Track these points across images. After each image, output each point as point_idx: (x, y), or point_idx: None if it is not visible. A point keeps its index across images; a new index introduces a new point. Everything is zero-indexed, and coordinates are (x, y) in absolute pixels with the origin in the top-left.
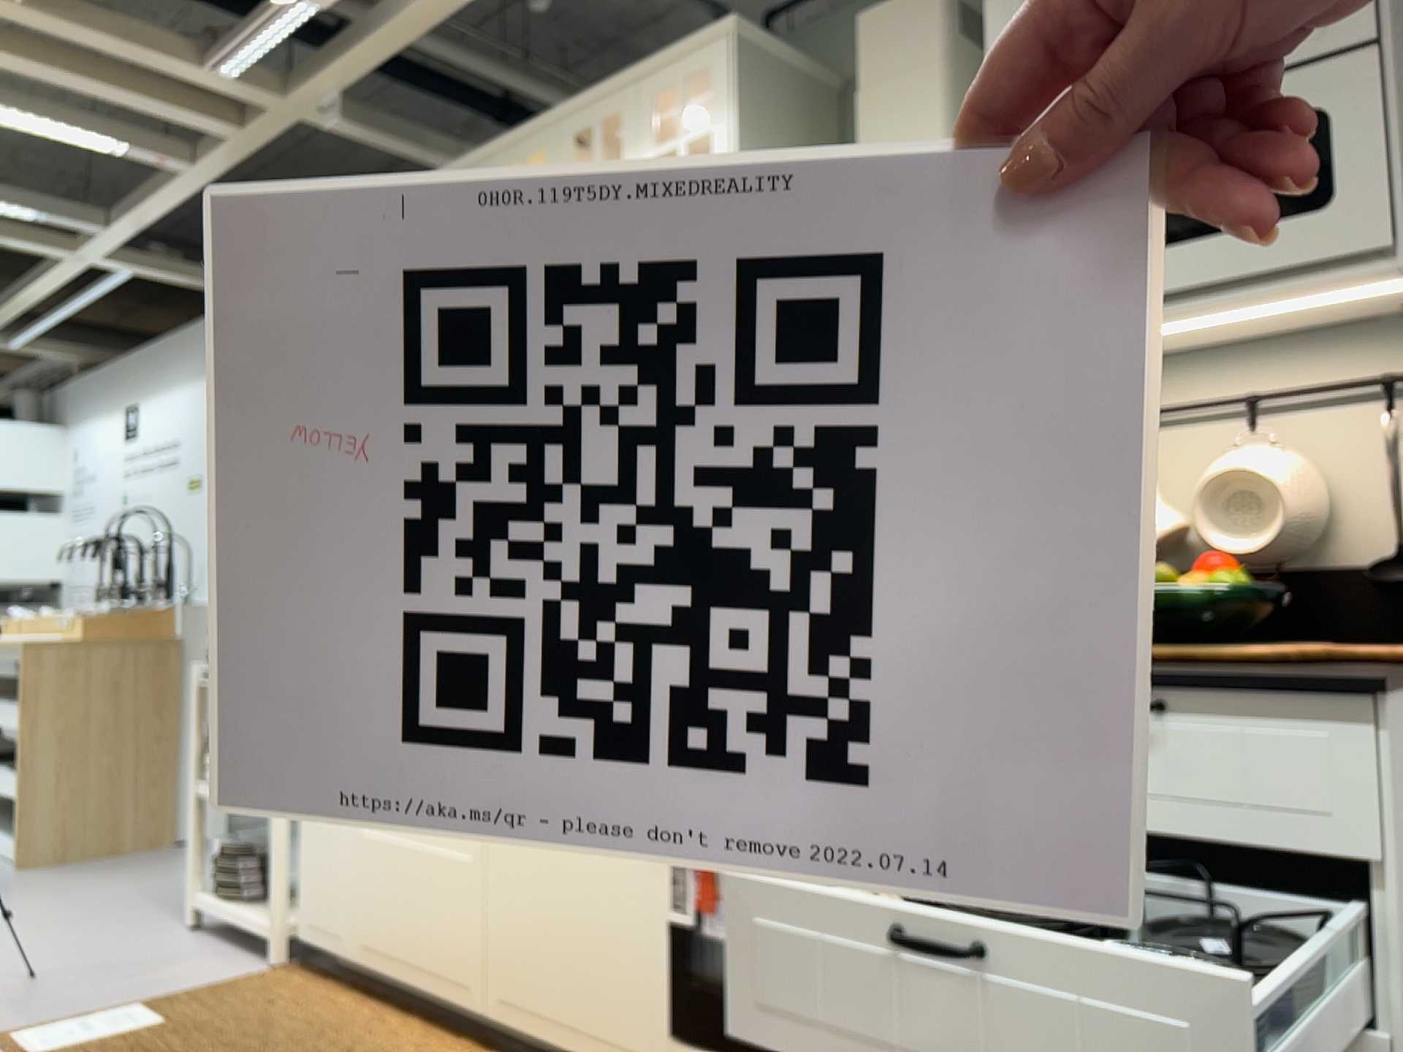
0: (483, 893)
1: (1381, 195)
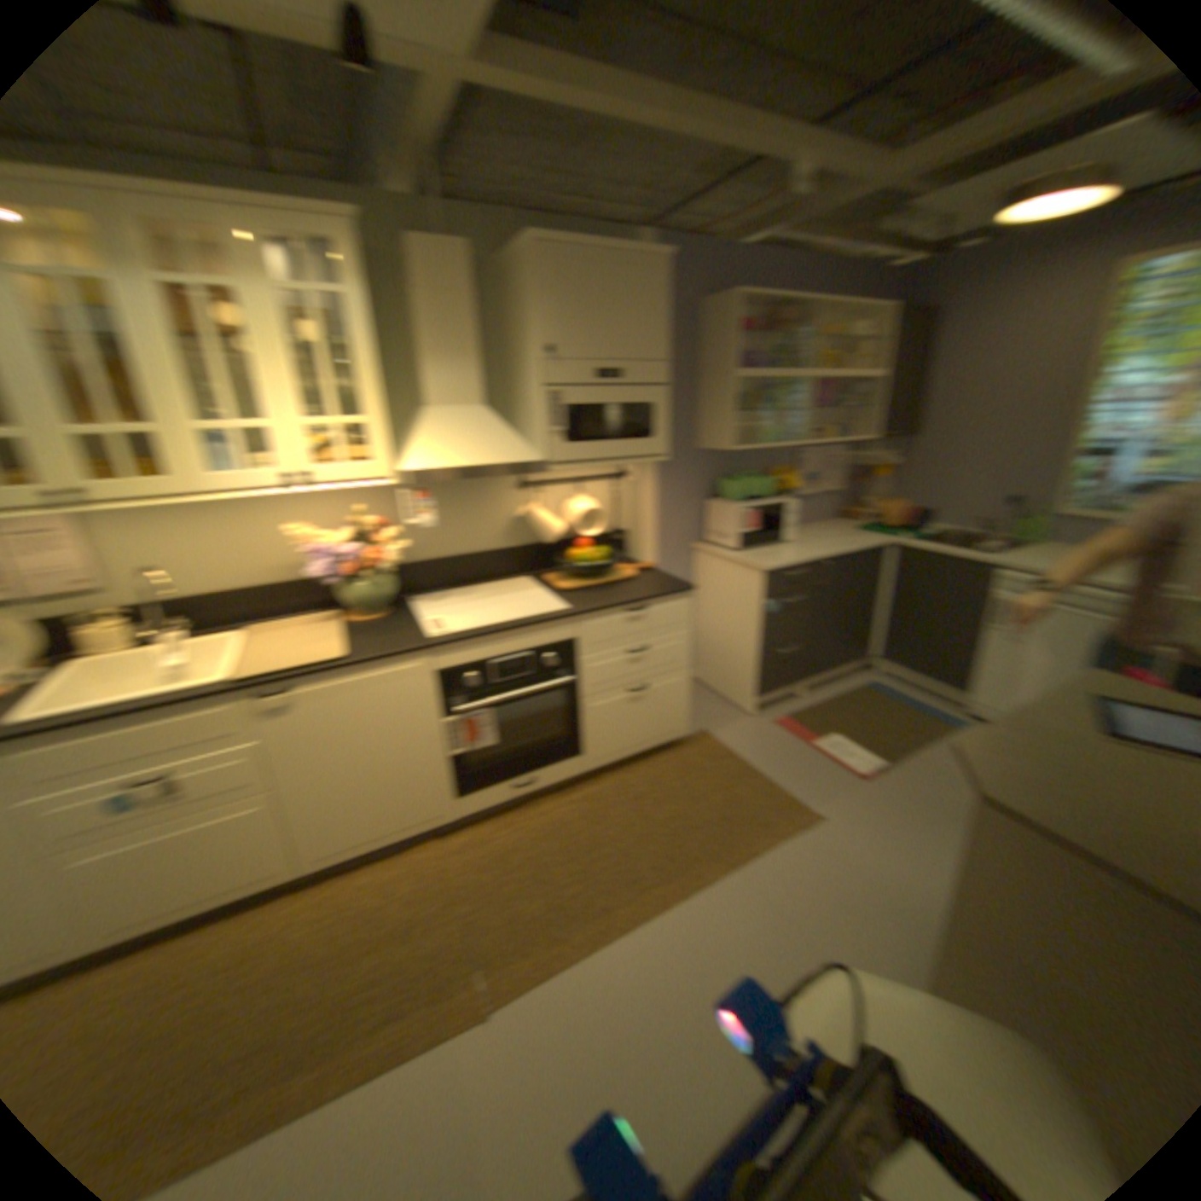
0: (270, 825)
1: (660, 439)
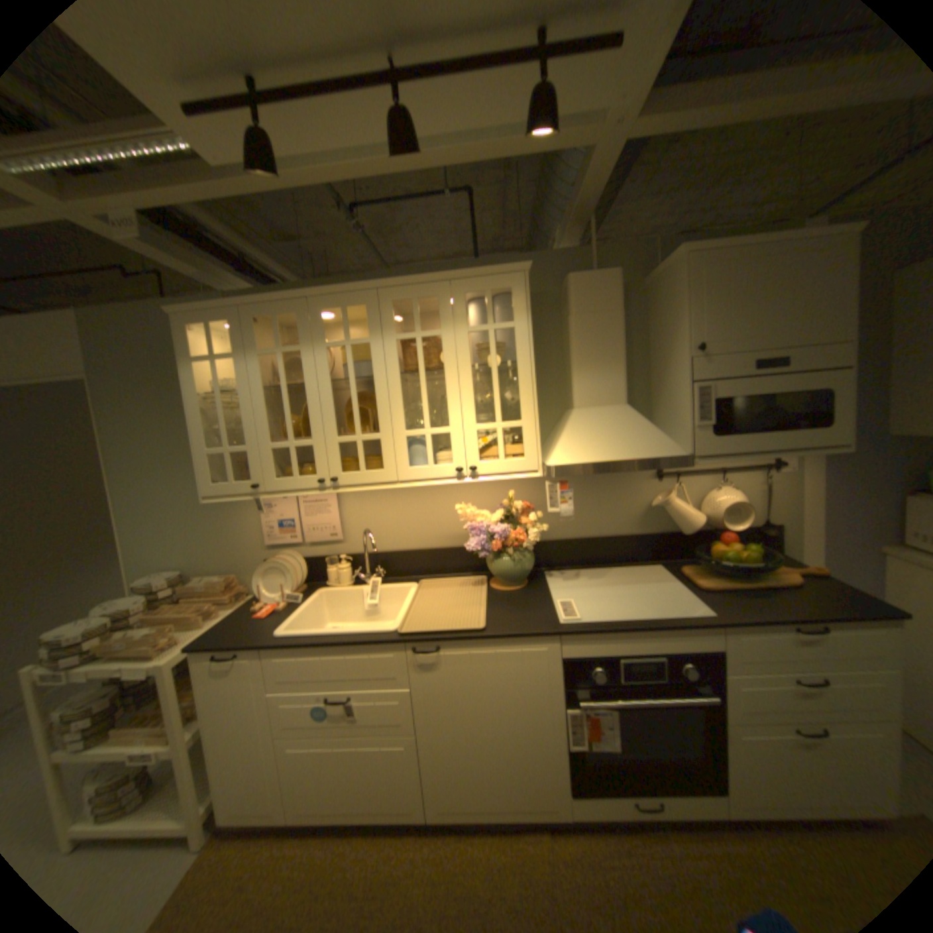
0: (418, 766)
1: (850, 427)
